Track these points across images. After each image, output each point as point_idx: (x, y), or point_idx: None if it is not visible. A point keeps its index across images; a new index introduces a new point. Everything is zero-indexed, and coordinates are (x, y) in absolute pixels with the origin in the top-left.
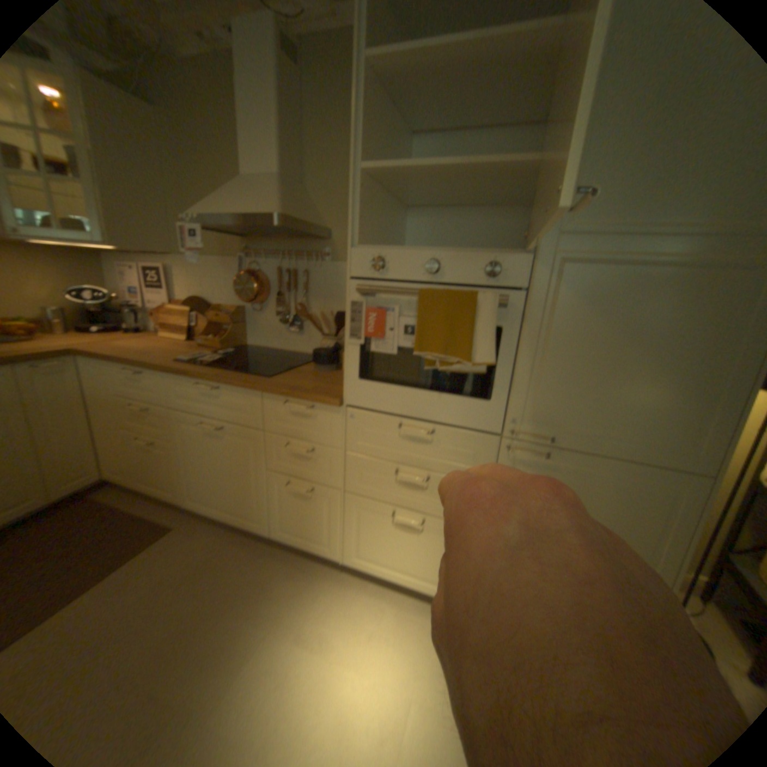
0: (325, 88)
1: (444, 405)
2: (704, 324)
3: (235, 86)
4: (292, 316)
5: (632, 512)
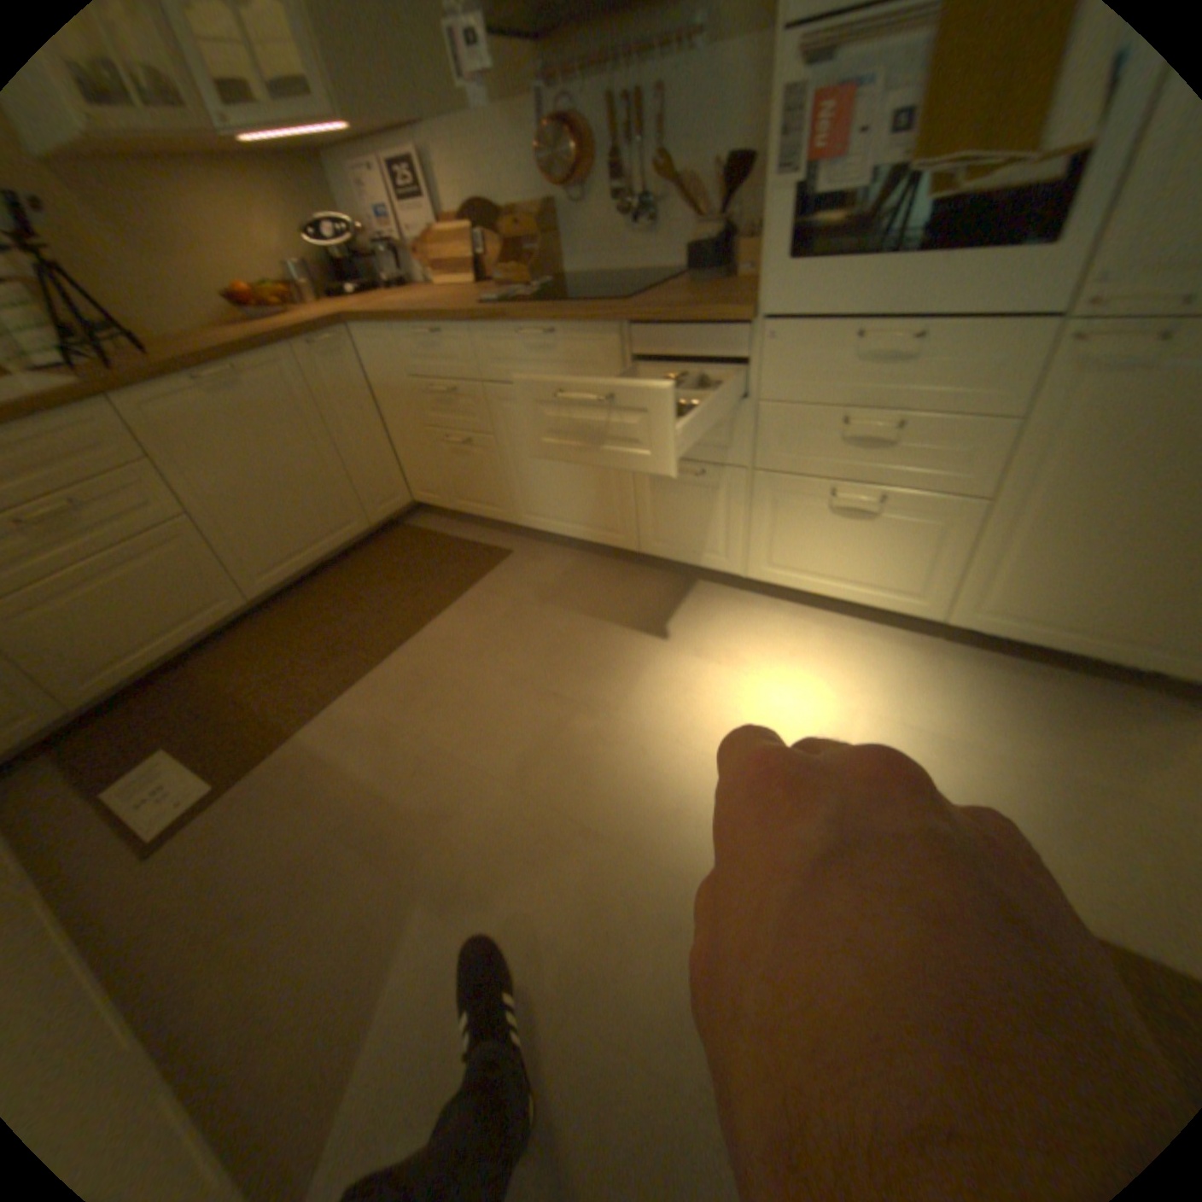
0: None
1: (955, 272)
2: None
3: None
4: (634, 196)
5: None
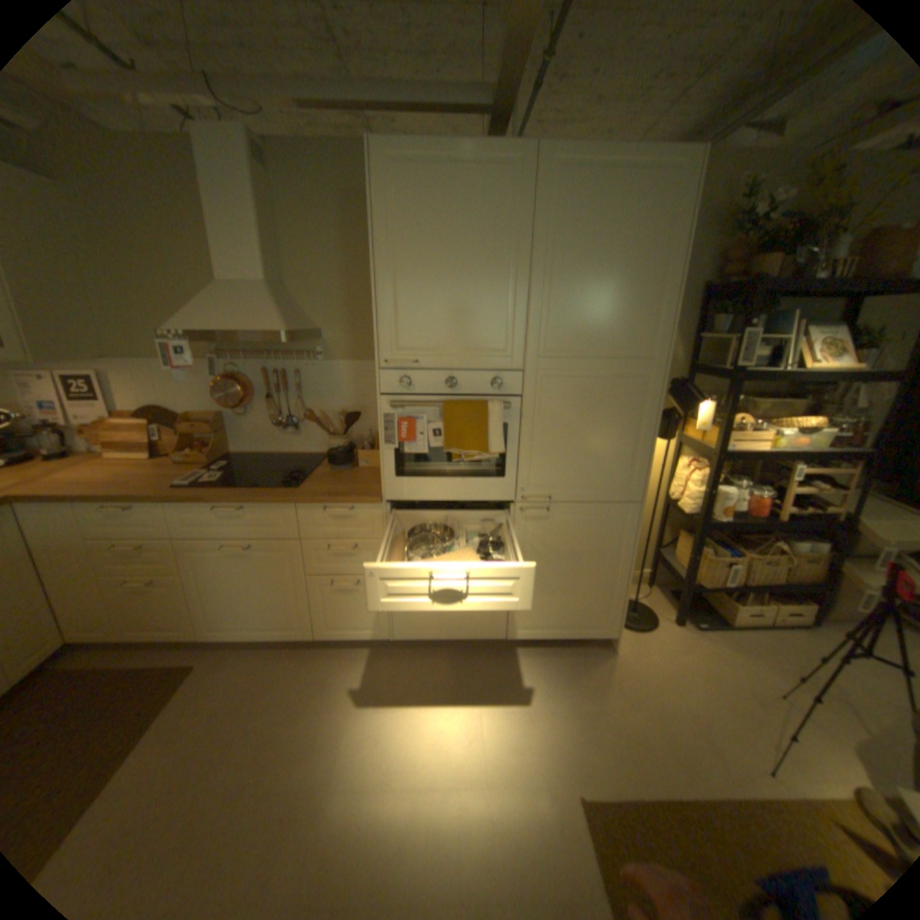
0: (300, 193)
1: (470, 486)
2: (624, 412)
3: (202, 190)
4: (282, 415)
5: (601, 535)
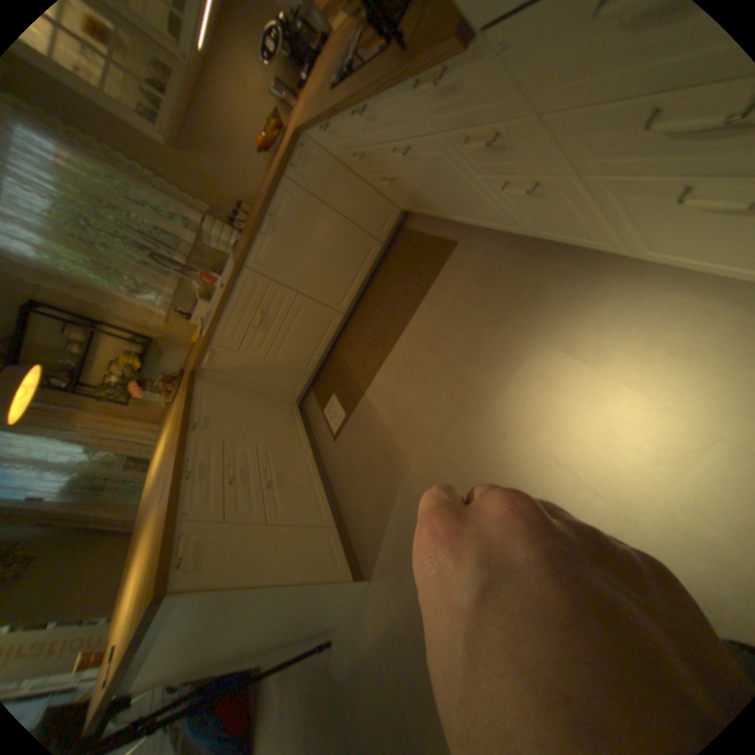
0: None
1: None
2: None
3: None
4: None
5: None
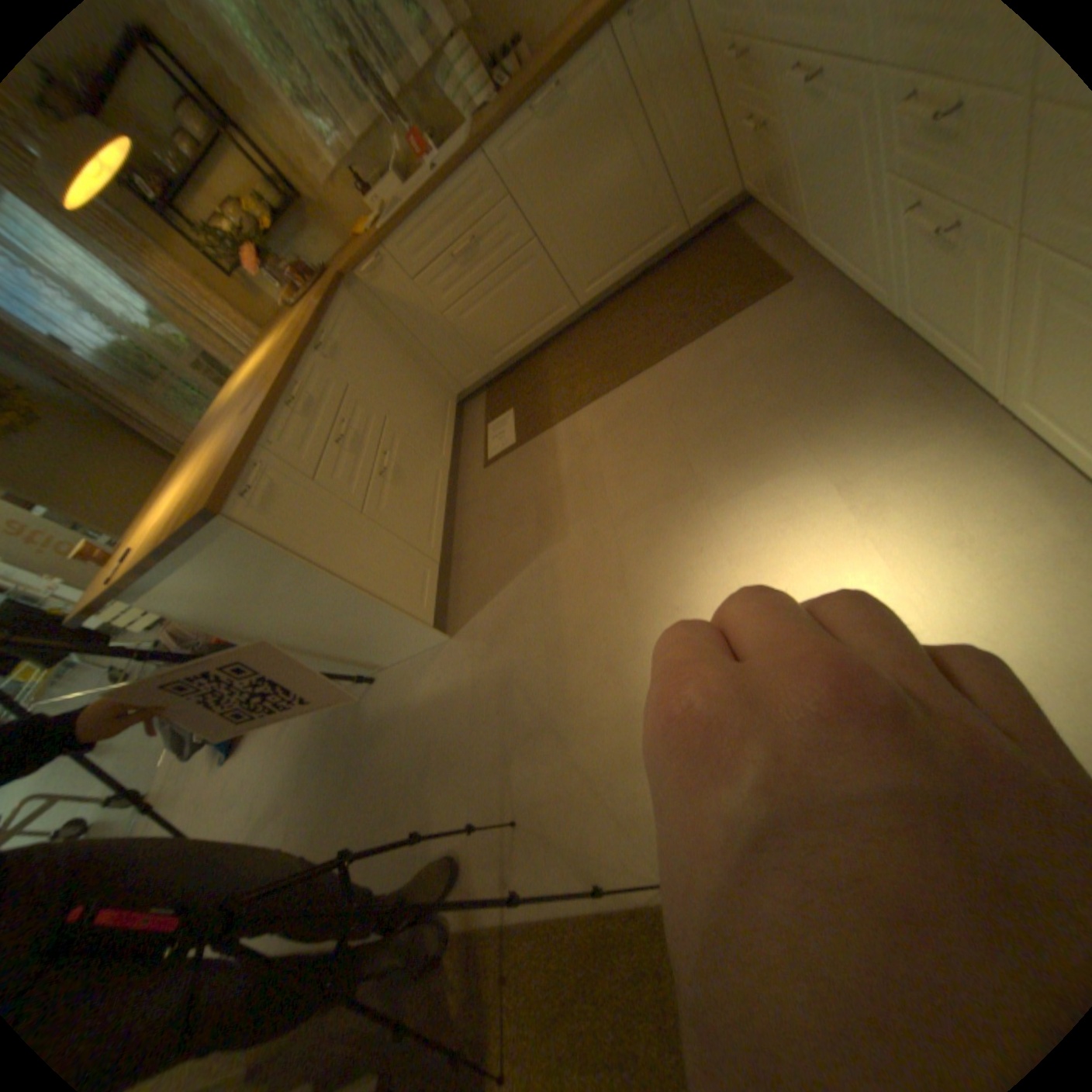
0: None
1: None
2: None
3: None
4: None
5: None
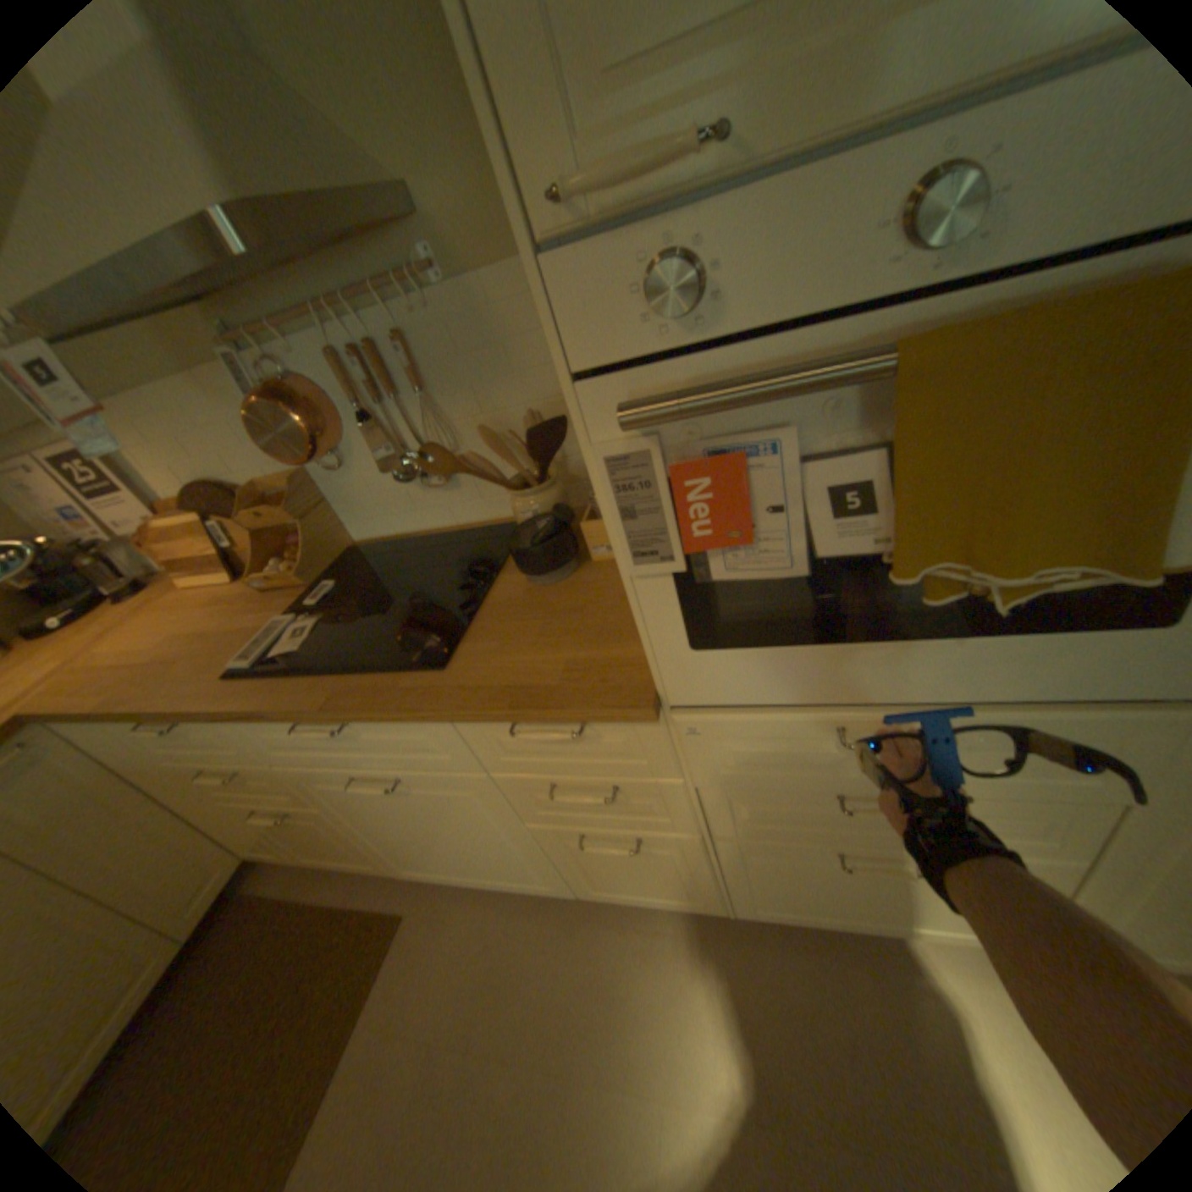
0: None
1: (991, 662)
2: None
3: None
4: (415, 446)
5: None
